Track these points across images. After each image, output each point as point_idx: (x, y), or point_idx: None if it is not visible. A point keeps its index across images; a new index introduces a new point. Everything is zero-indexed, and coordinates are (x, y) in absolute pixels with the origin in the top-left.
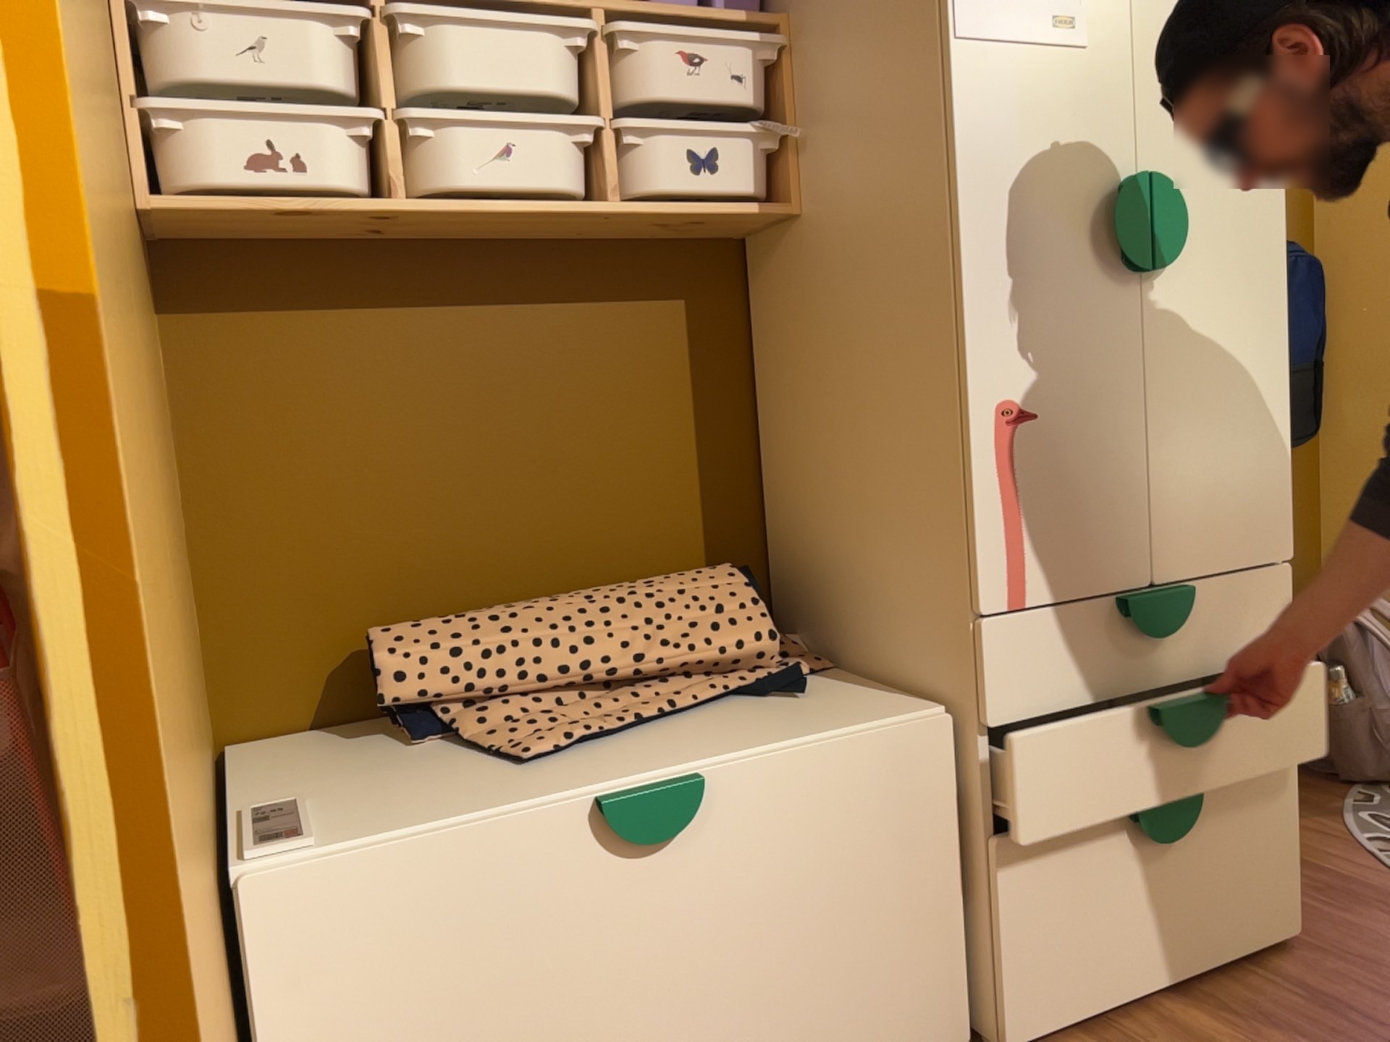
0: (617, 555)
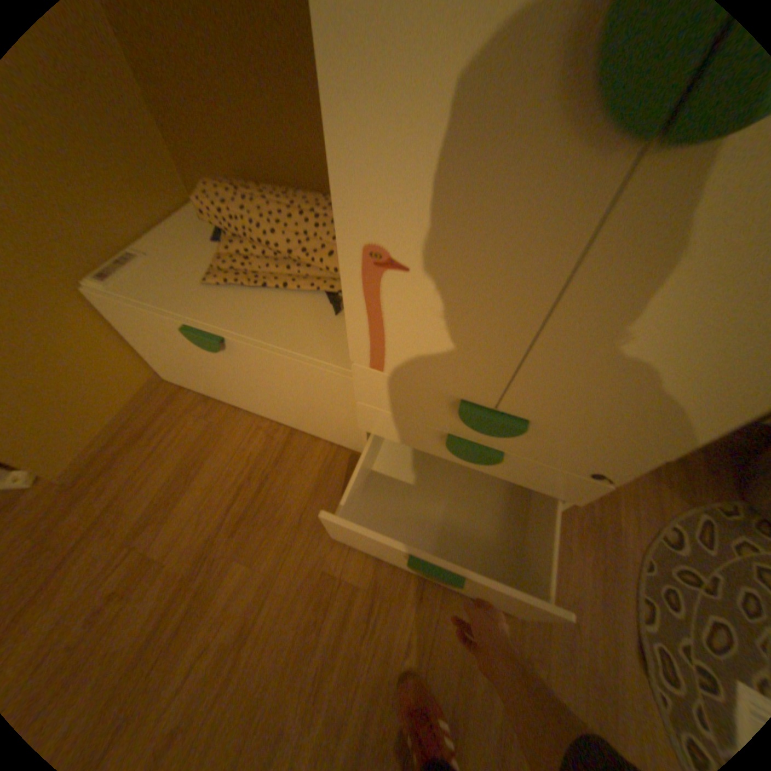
0: None
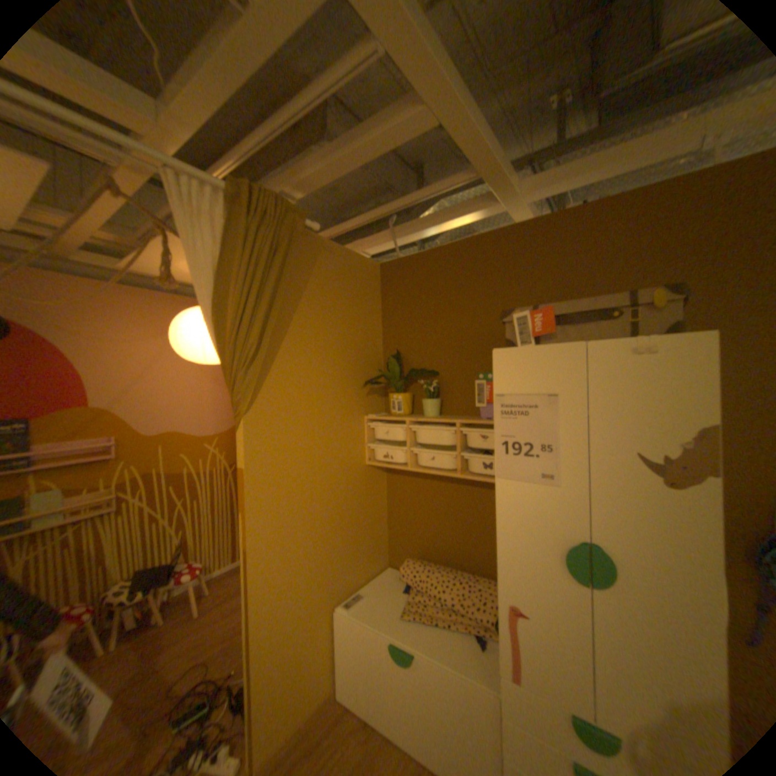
0: (481, 564)
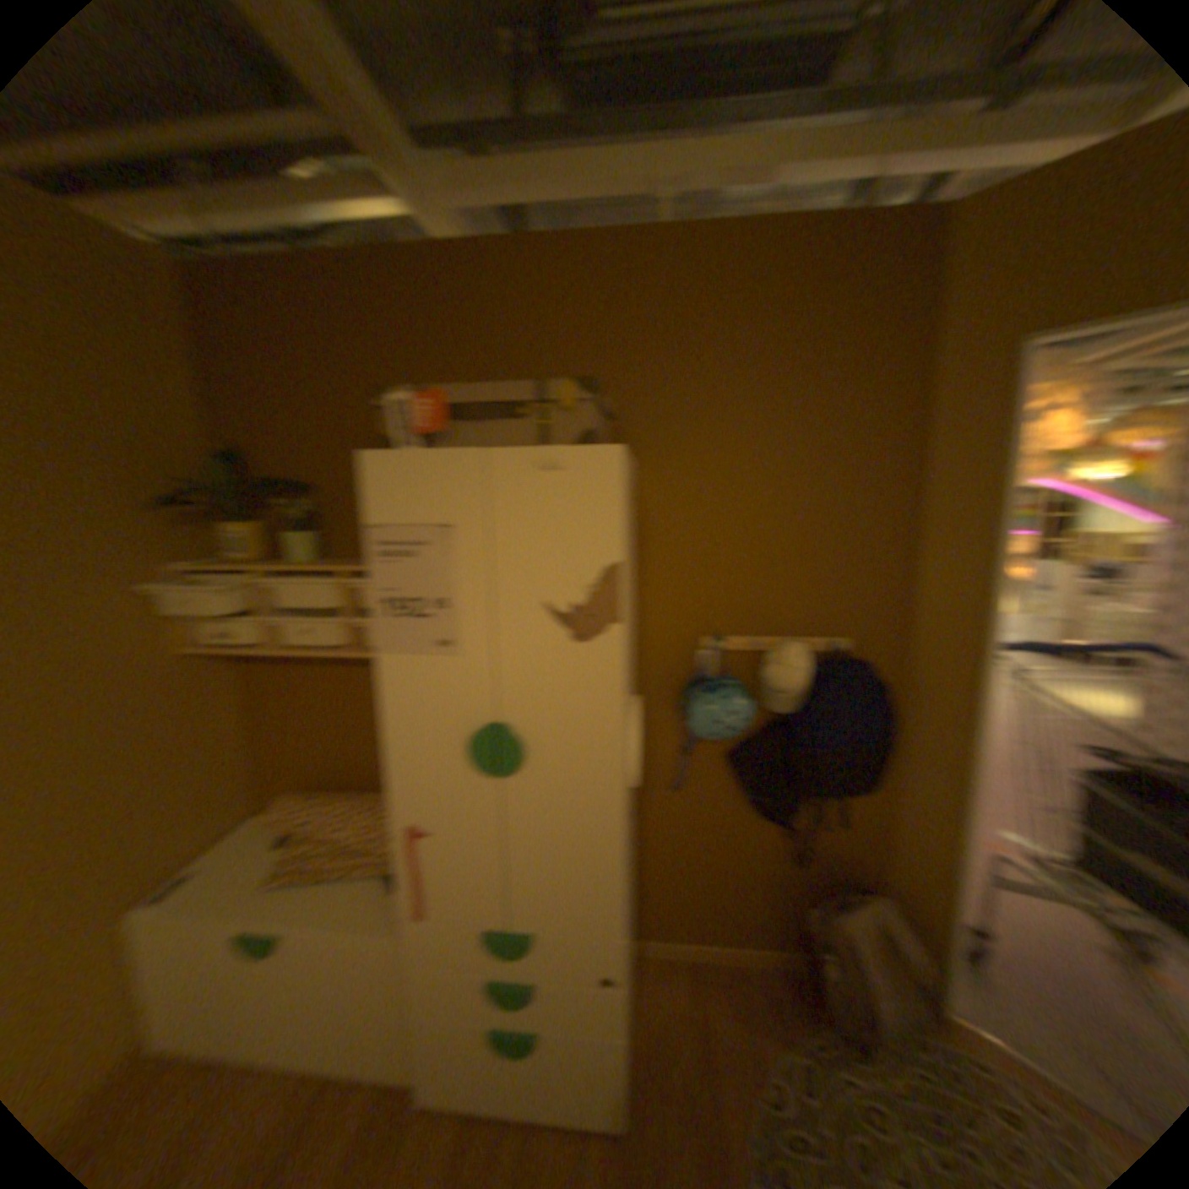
0: None
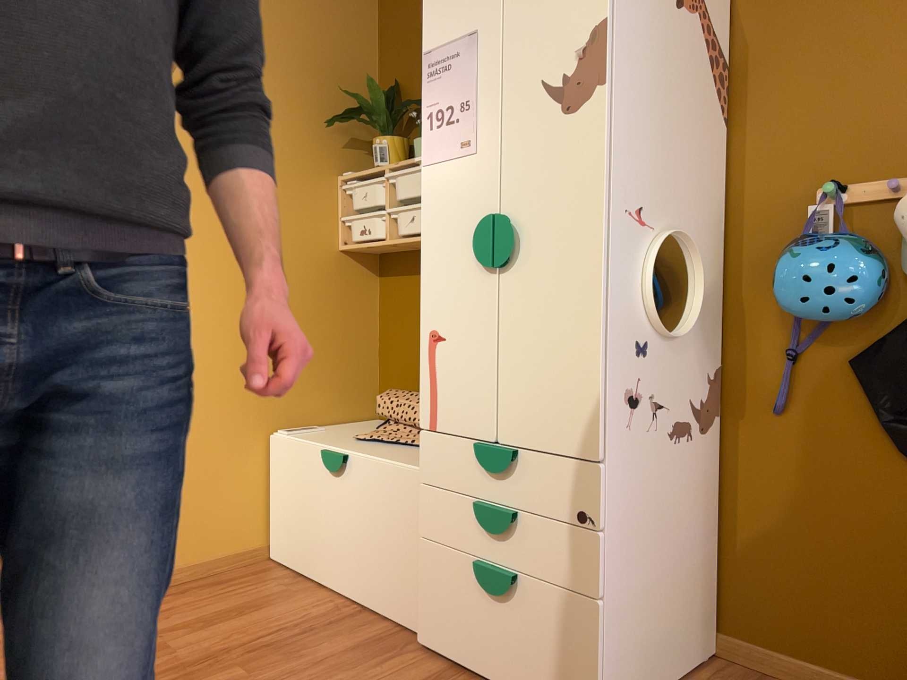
0: None
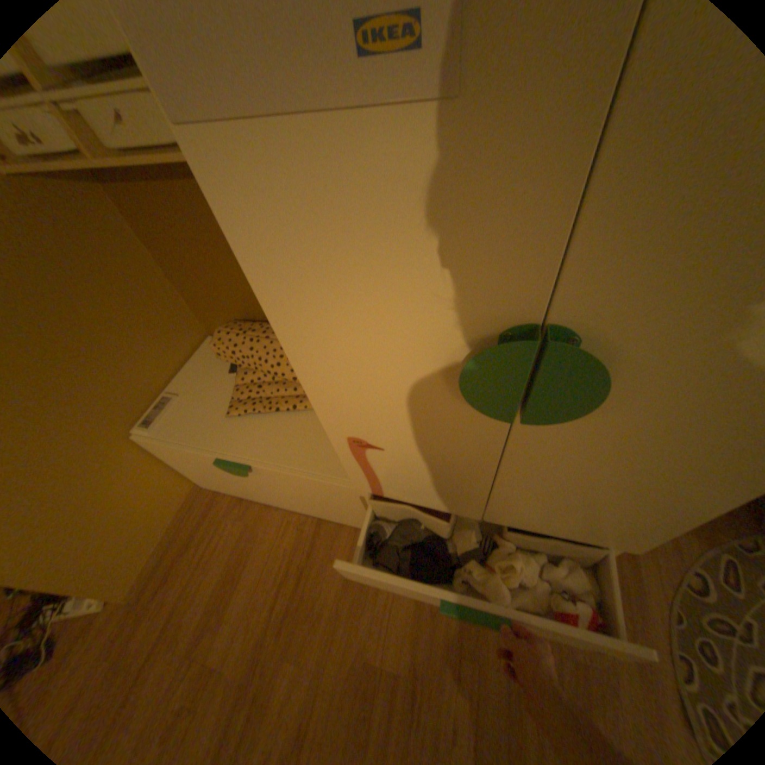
0: None
